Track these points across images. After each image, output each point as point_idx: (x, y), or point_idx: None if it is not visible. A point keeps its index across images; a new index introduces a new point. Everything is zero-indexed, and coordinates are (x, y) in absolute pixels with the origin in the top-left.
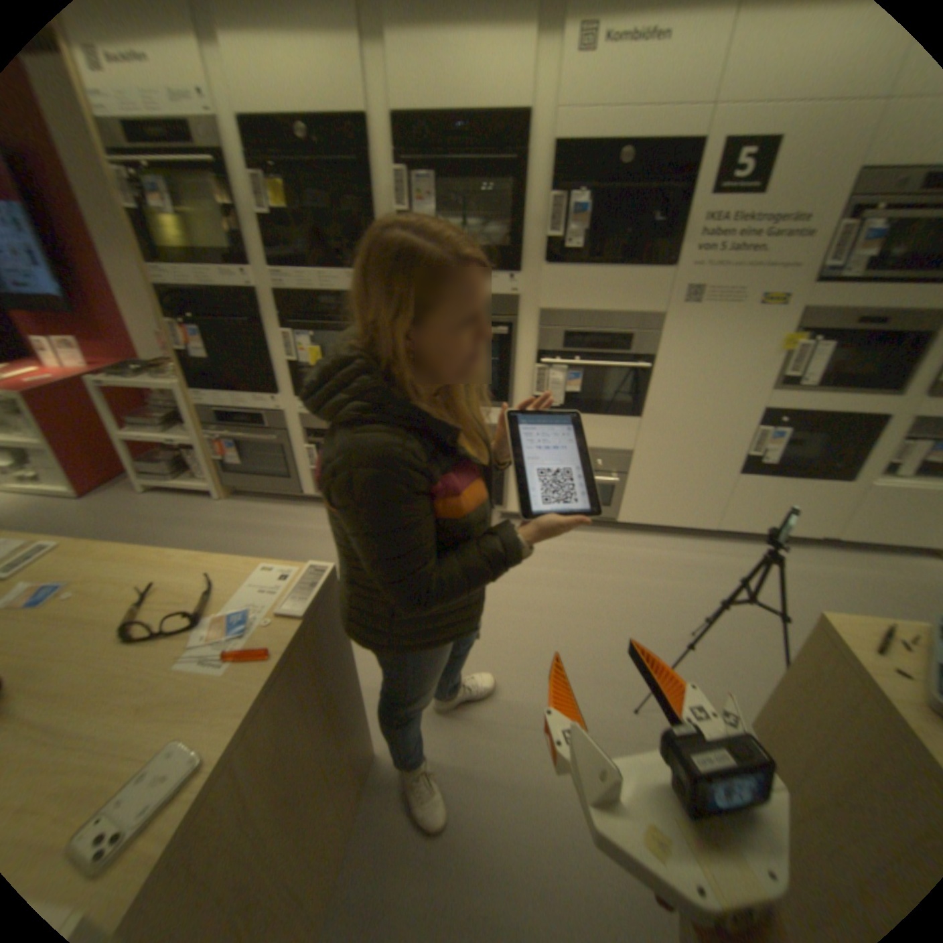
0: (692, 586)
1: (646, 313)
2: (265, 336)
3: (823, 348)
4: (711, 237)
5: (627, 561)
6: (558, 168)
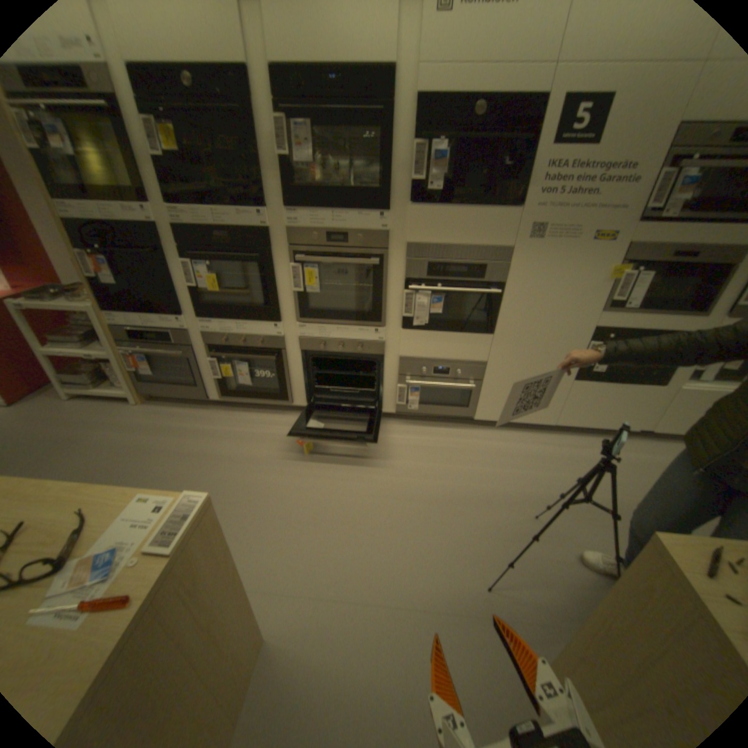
0: (536, 474)
1: (498, 247)
2: (169, 265)
3: (645, 278)
4: (553, 182)
5: (483, 453)
6: (422, 119)
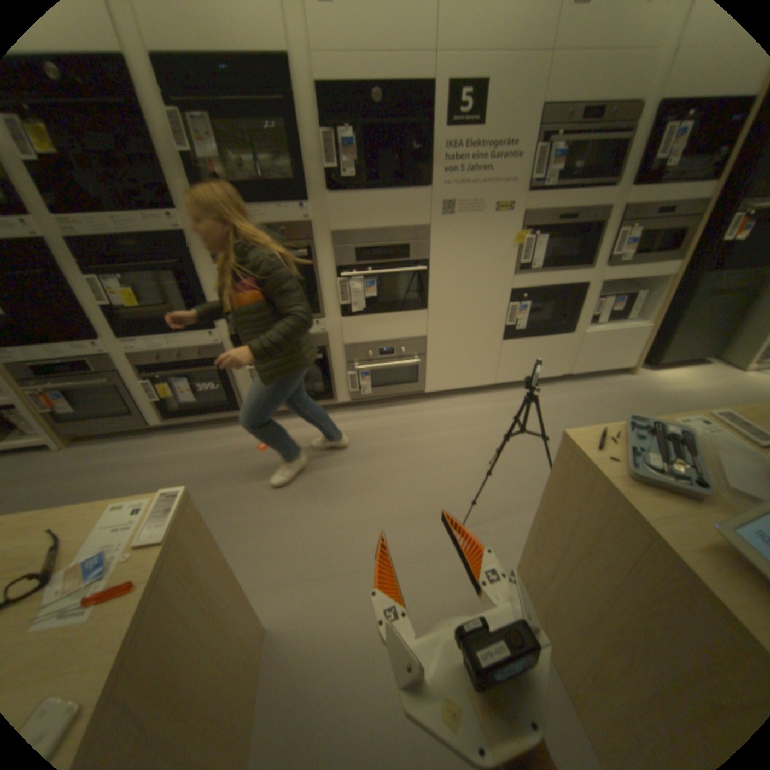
0: (485, 429)
1: (417, 227)
2: (72, 285)
3: (541, 241)
4: (453, 163)
5: (437, 422)
6: (324, 109)
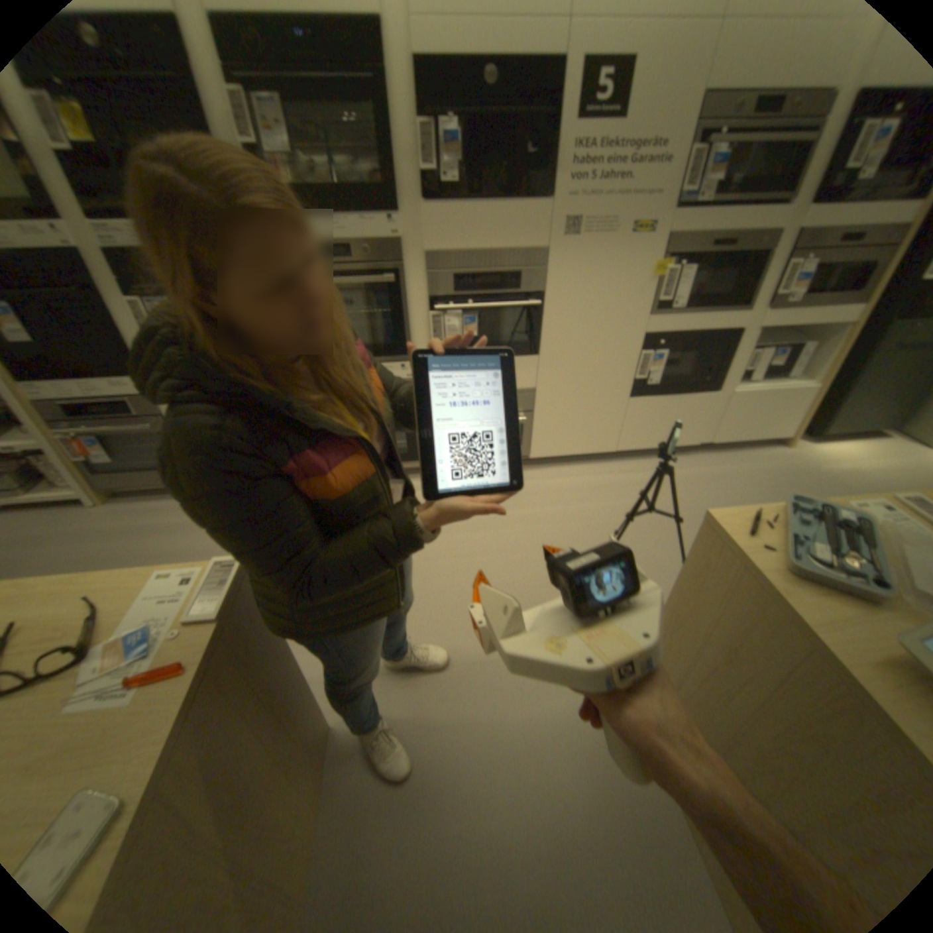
0: (600, 505)
1: (530, 249)
2: (106, 307)
3: (687, 273)
4: (582, 166)
5: (542, 493)
6: (421, 90)
